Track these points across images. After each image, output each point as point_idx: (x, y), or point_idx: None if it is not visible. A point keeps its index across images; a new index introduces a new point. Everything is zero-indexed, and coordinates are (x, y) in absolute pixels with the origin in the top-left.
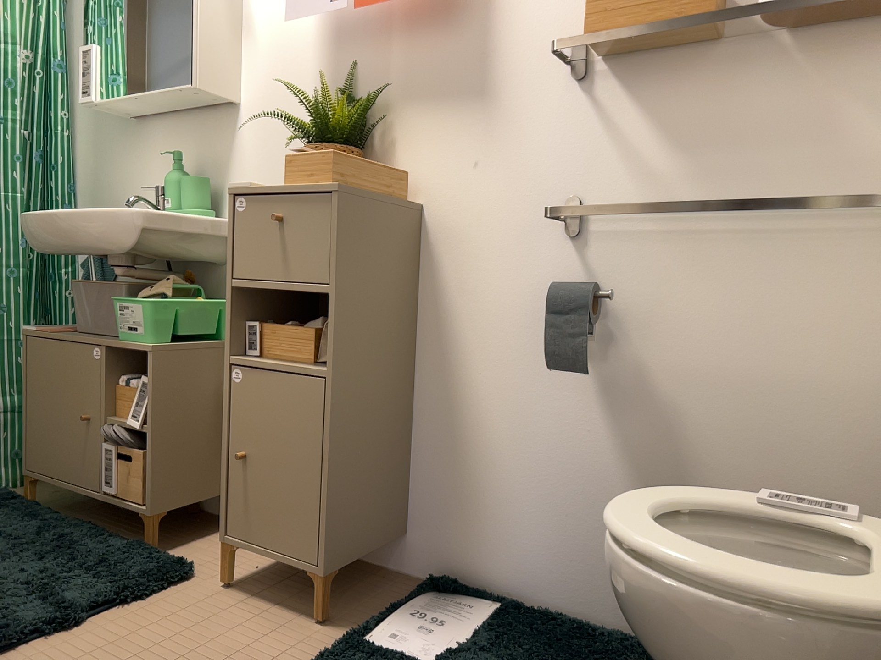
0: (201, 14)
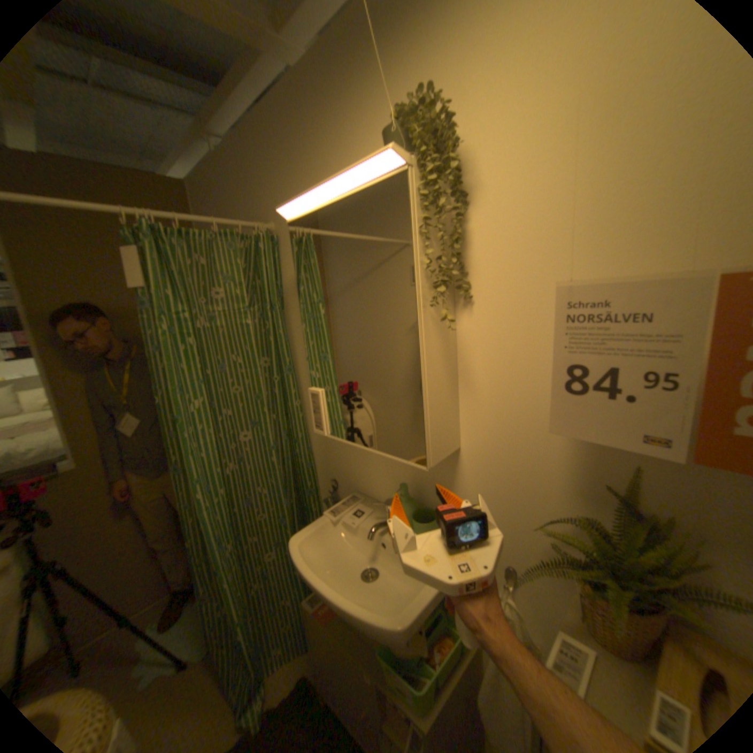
0: (430, 394)
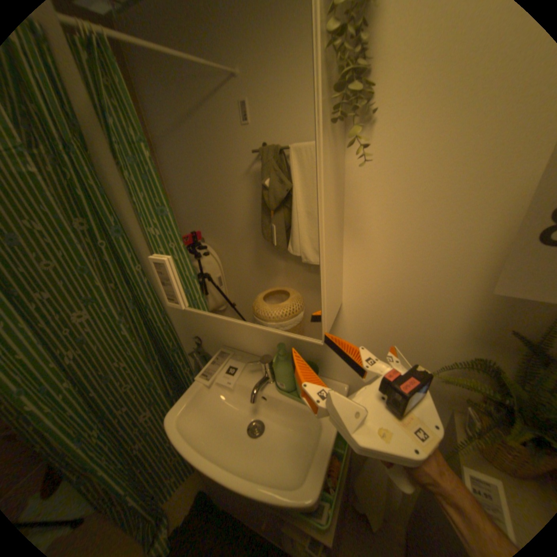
0: (326, 255)
